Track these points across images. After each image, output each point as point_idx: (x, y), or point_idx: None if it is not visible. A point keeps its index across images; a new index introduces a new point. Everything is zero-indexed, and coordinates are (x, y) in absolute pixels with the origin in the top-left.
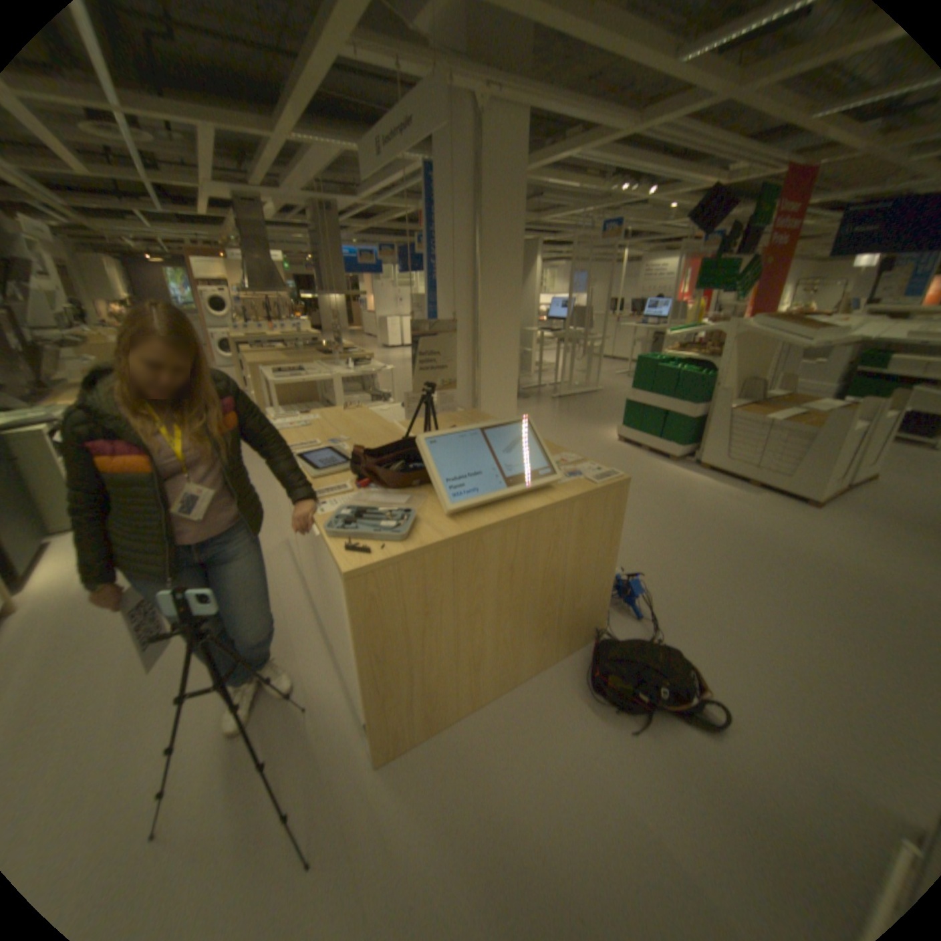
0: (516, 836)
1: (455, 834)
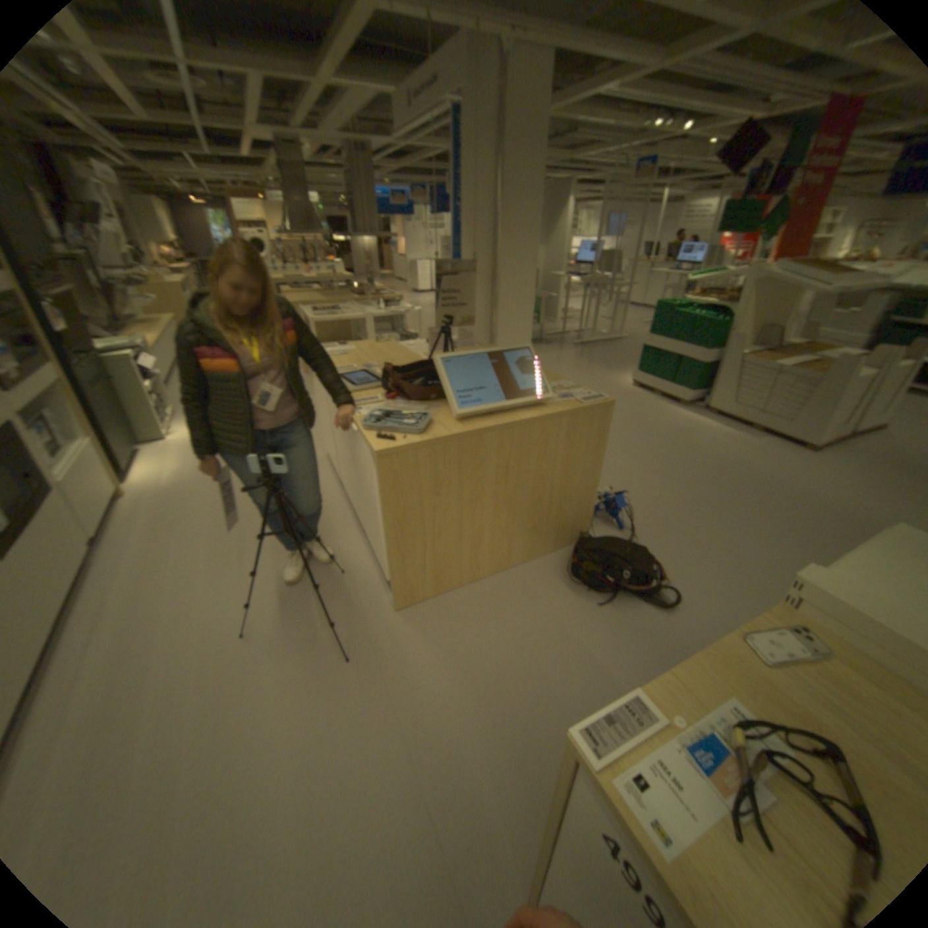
0: (498, 658)
1: (453, 654)
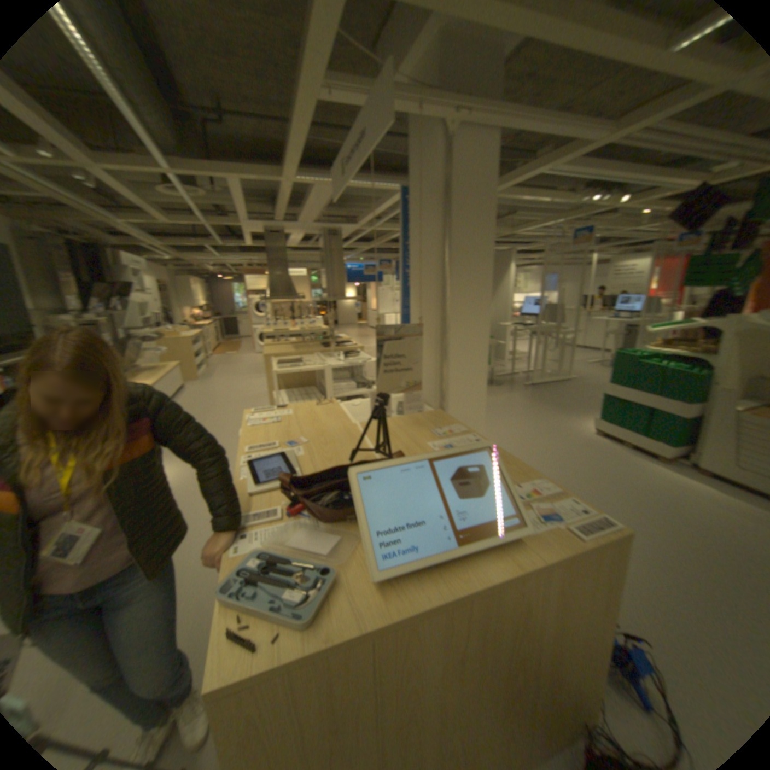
0: None
1: None
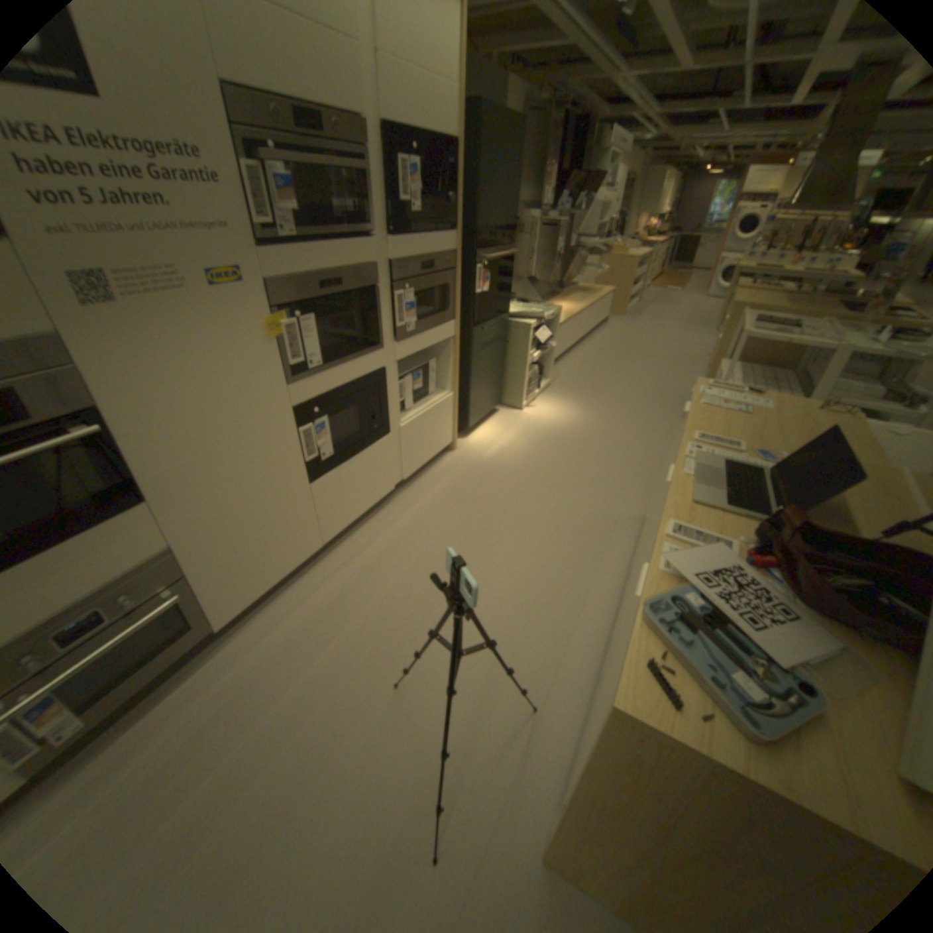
0: None
1: None
